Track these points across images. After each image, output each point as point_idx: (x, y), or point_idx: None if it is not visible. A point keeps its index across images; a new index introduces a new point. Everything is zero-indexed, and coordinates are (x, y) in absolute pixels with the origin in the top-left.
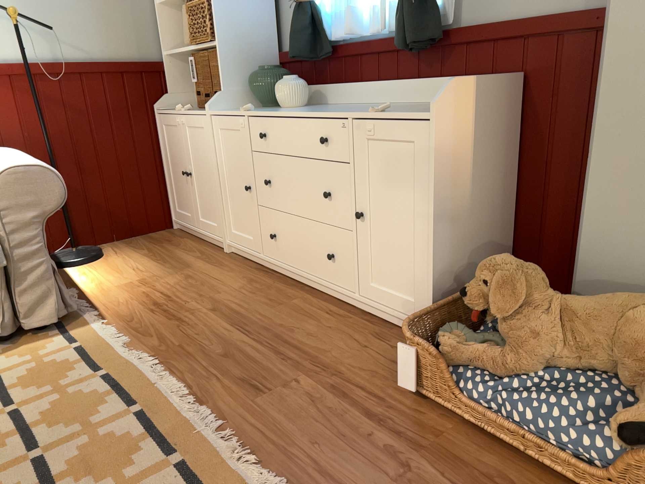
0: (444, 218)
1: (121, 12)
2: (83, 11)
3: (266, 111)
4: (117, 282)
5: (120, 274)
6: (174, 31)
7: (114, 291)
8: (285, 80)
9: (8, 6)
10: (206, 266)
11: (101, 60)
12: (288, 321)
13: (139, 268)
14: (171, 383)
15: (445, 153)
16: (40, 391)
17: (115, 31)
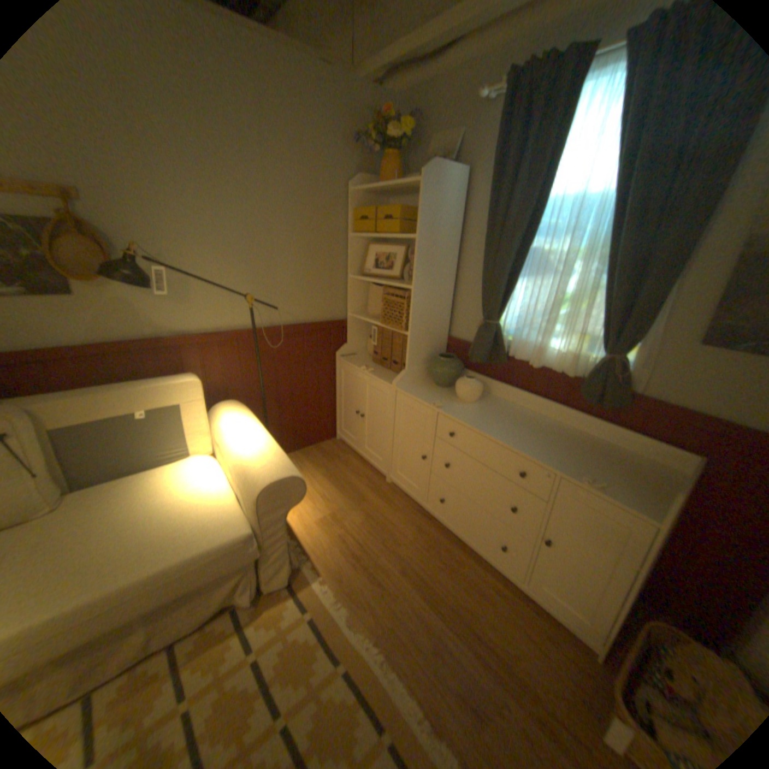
0: (641, 588)
1: (322, 283)
2: (295, 283)
3: (456, 412)
4: (313, 516)
5: (312, 503)
6: (358, 296)
7: (314, 530)
8: (468, 382)
9: (241, 283)
10: (378, 501)
11: (303, 320)
12: (470, 603)
13: (325, 496)
14: (403, 696)
15: (661, 548)
16: (298, 696)
17: (315, 297)
